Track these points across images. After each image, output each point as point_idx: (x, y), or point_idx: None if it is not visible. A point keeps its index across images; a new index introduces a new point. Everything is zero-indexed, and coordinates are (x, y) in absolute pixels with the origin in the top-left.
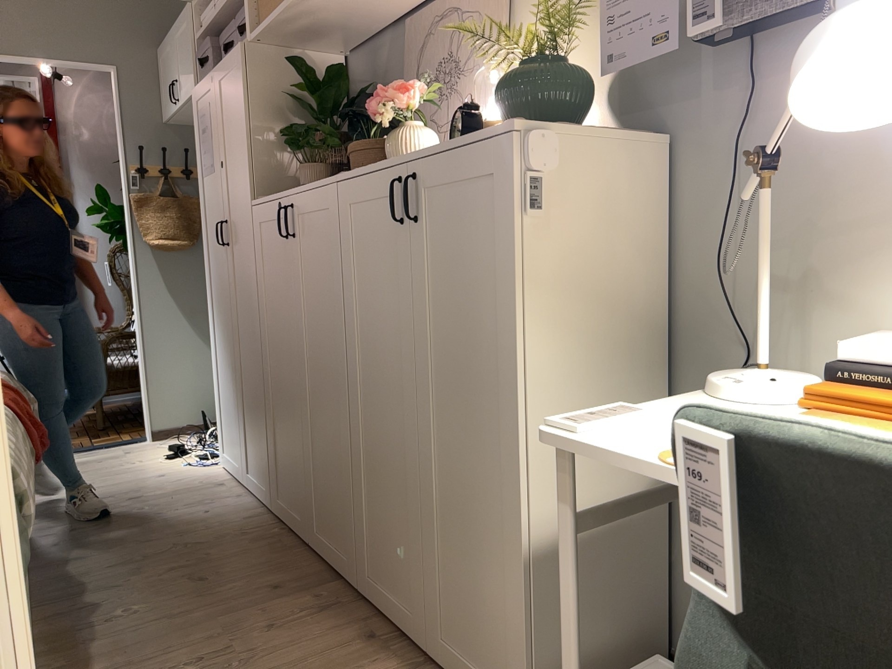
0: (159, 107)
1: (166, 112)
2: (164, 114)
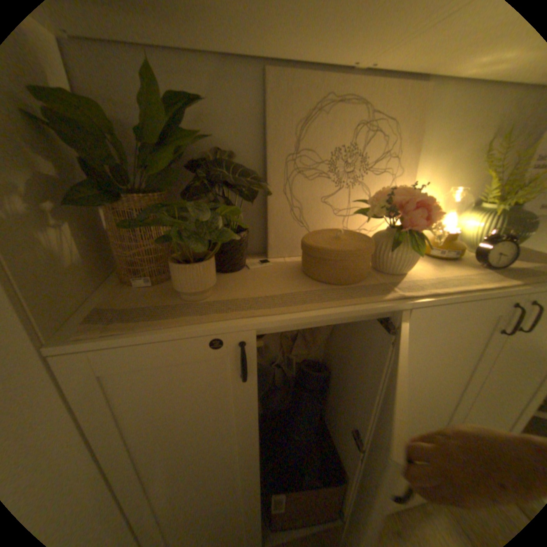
0: None
1: None
2: None
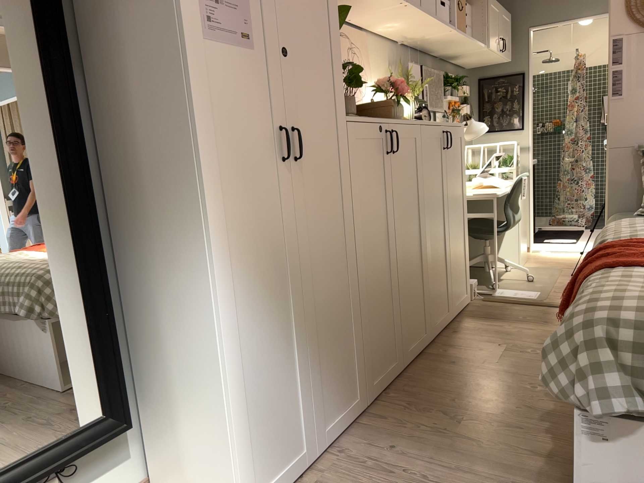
0: None
1: None
2: None
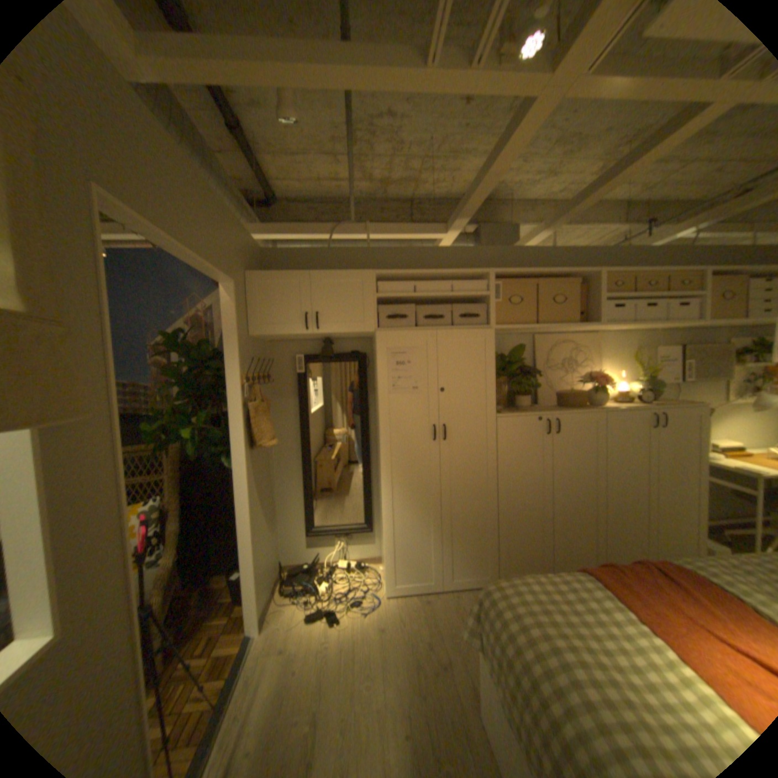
0: (247, 322)
1: (270, 329)
2: (258, 330)
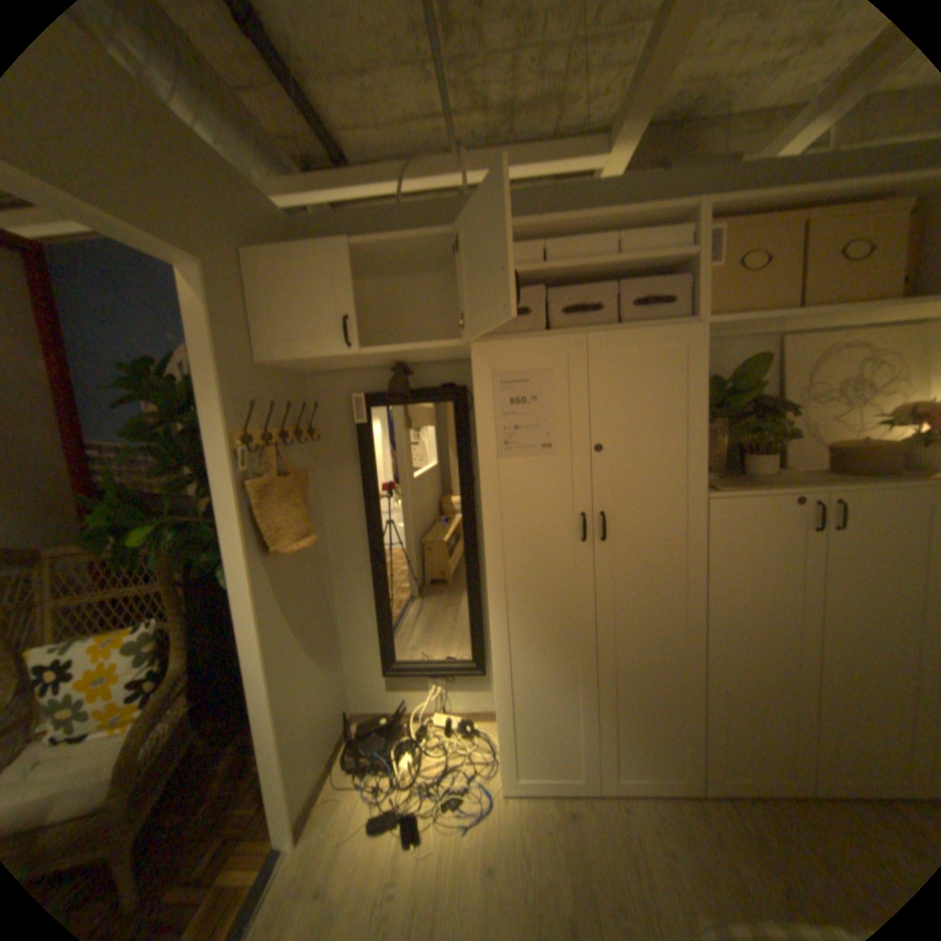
0: (249, 338)
1: (288, 349)
2: (268, 351)
